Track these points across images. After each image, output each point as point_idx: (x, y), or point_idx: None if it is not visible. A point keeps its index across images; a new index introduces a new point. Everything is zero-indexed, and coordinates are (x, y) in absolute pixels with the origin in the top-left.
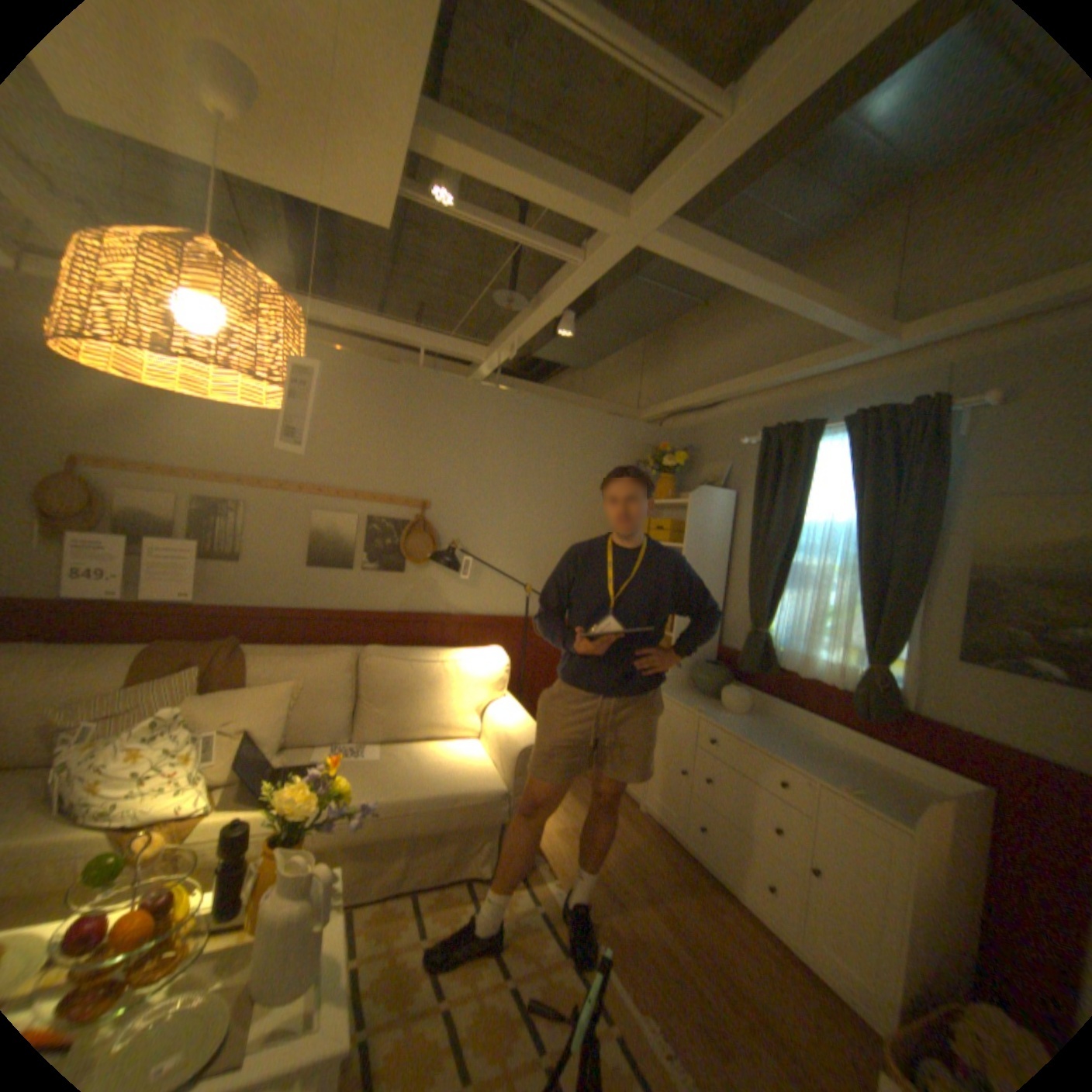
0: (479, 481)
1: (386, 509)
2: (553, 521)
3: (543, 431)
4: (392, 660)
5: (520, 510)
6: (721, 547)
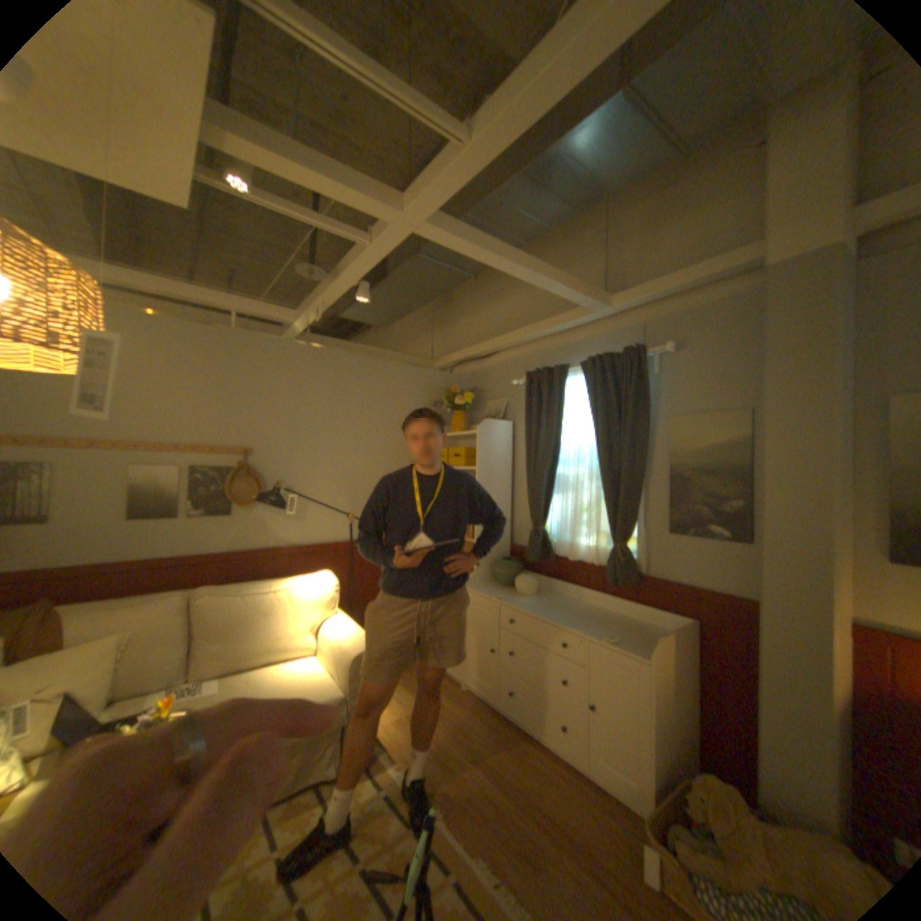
0: (298, 427)
1: (208, 458)
2: (368, 457)
3: (352, 380)
4: (225, 598)
5: (338, 449)
6: (505, 466)
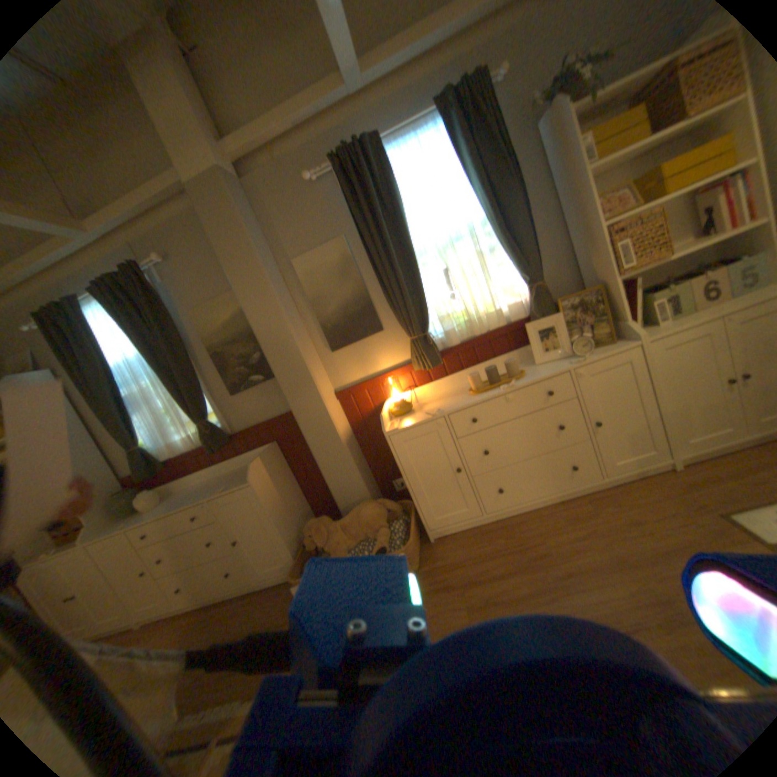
0: None
1: None
2: None
3: None
4: None
5: None
6: (66, 413)
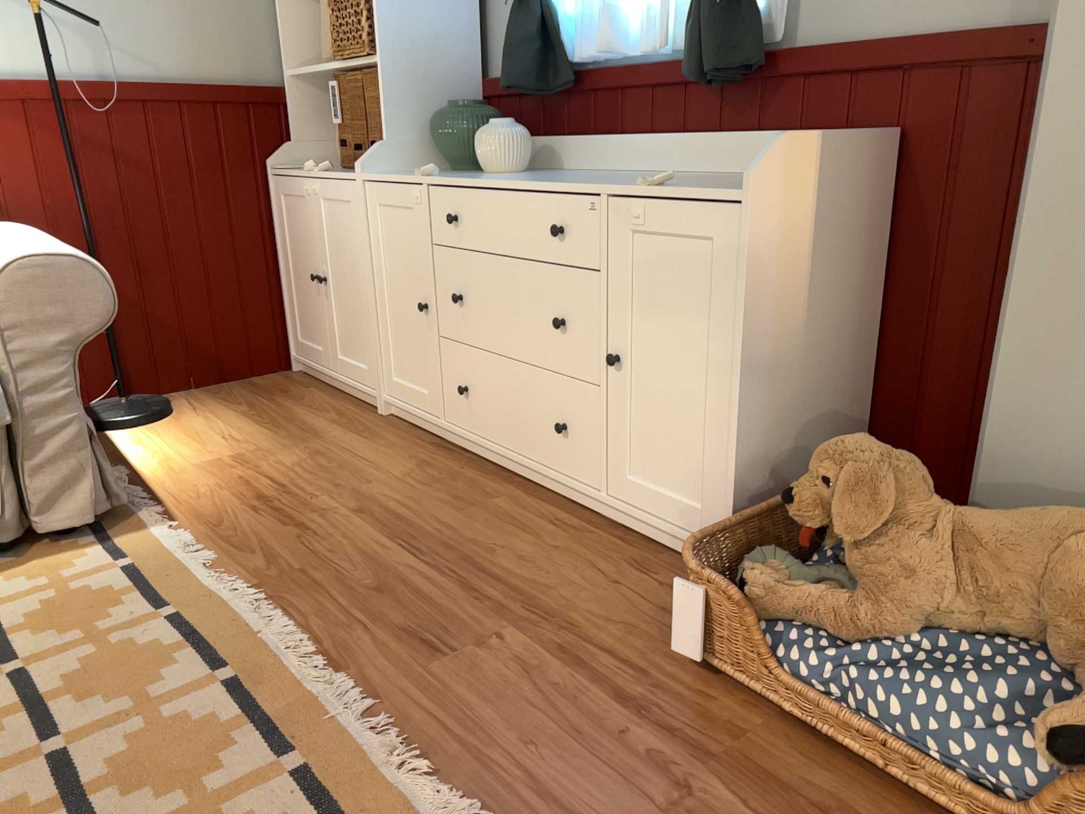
0: None
1: None
2: None
3: None
4: None
5: None
6: None
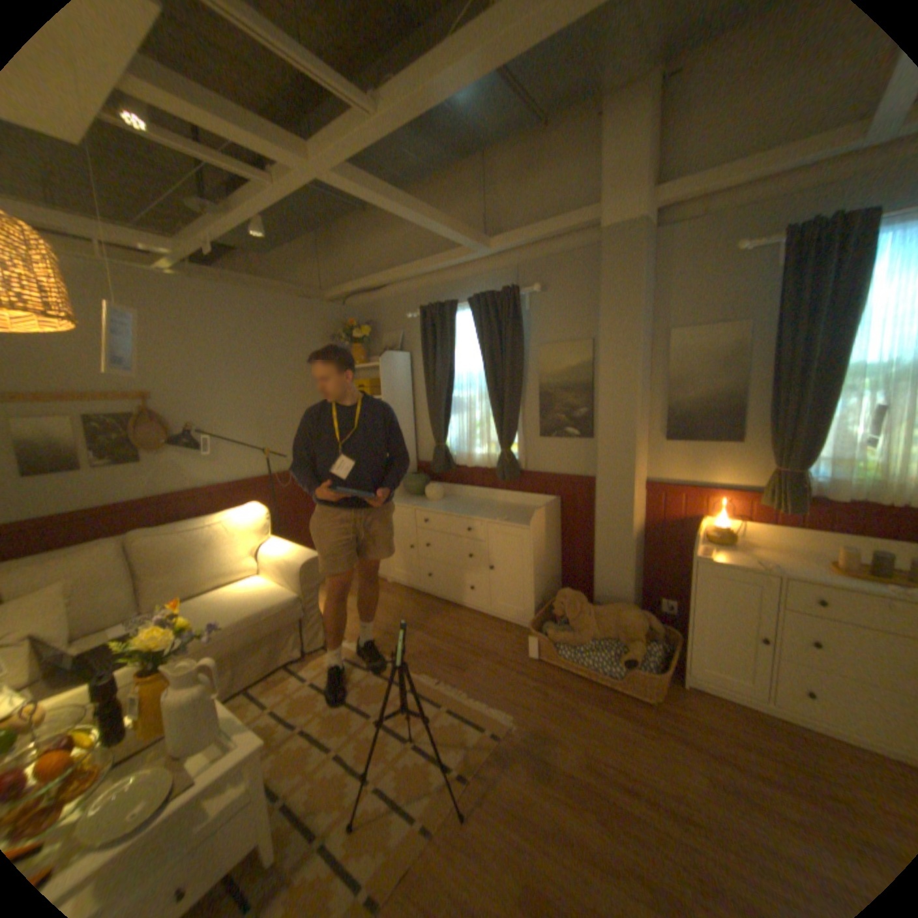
0: (195, 367)
1: (101, 405)
2: (272, 393)
3: (245, 316)
4: (161, 536)
5: (241, 387)
6: (406, 394)
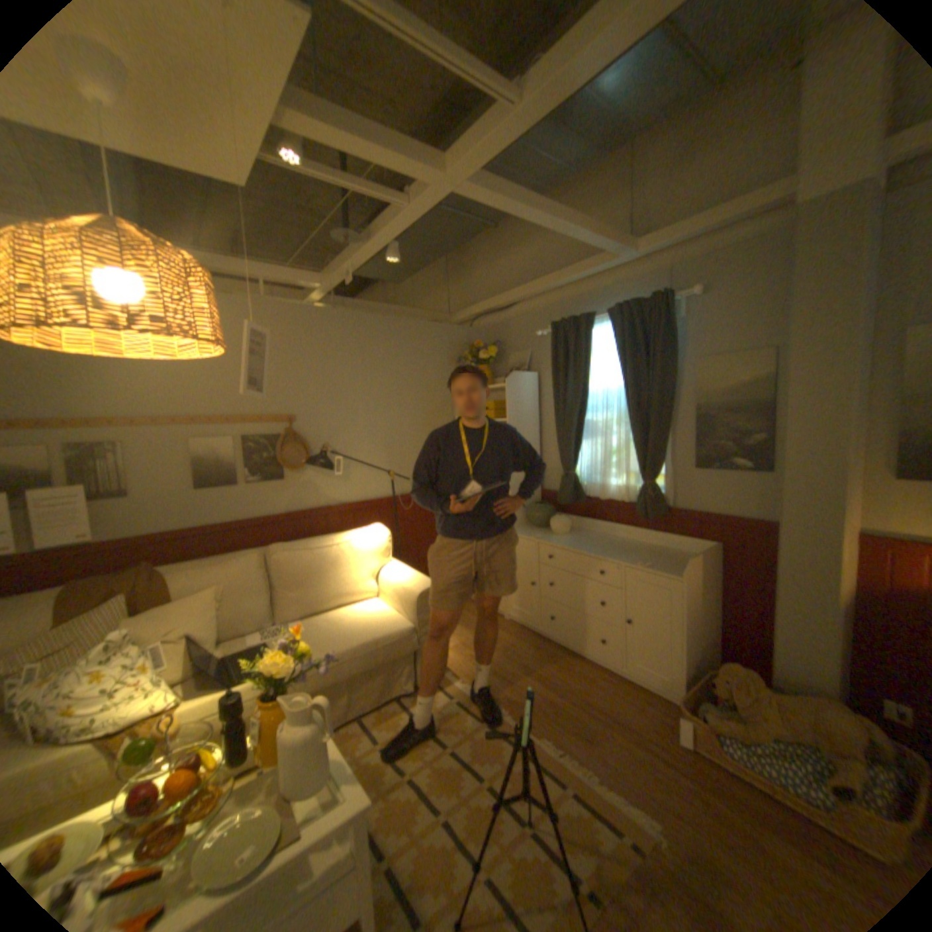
0: (334, 391)
1: (257, 428)
2: (400, 416)
3: (379, 342)
4: (296, 552)
5: (372, 411)
6: (532, 416)
